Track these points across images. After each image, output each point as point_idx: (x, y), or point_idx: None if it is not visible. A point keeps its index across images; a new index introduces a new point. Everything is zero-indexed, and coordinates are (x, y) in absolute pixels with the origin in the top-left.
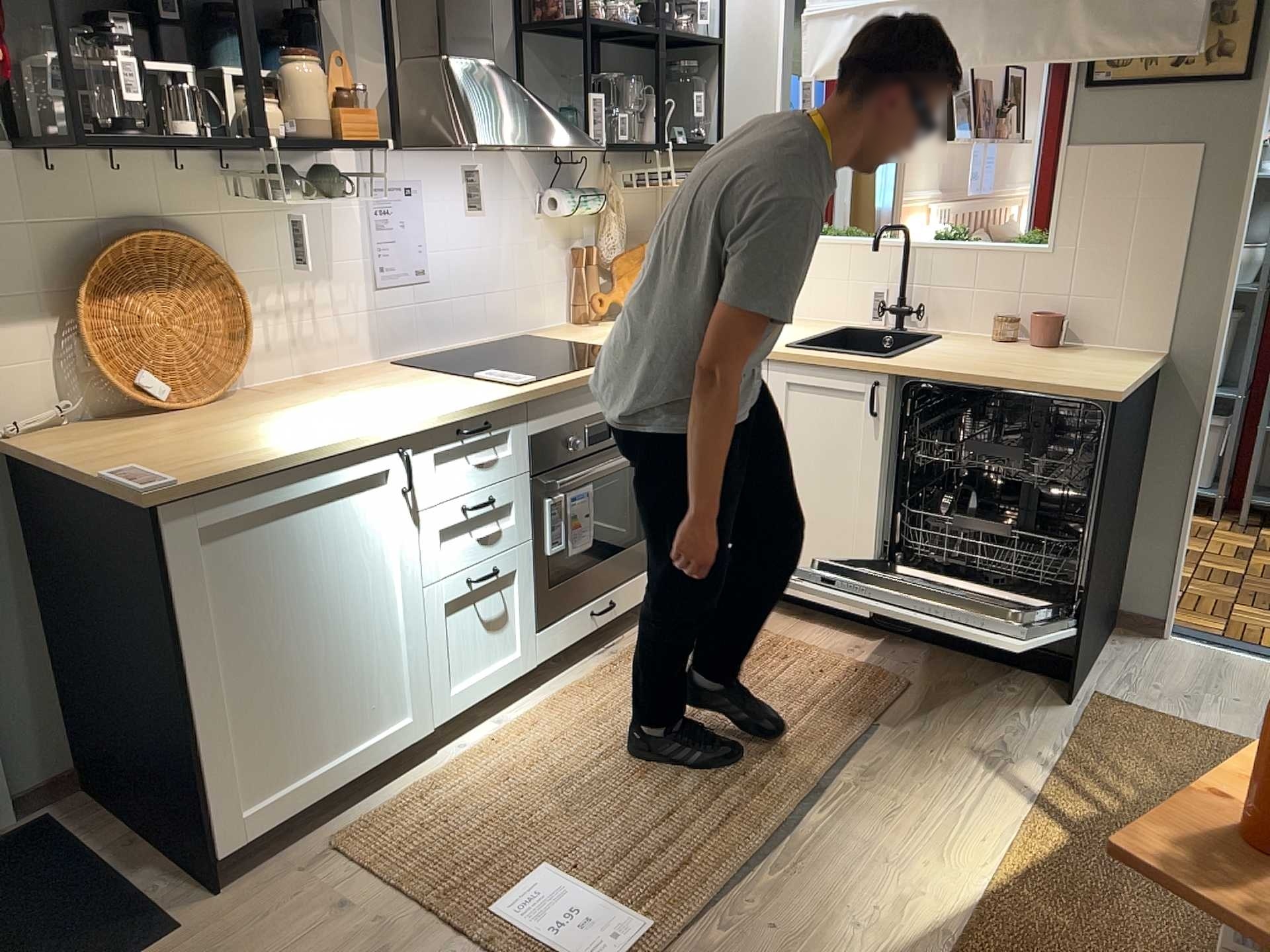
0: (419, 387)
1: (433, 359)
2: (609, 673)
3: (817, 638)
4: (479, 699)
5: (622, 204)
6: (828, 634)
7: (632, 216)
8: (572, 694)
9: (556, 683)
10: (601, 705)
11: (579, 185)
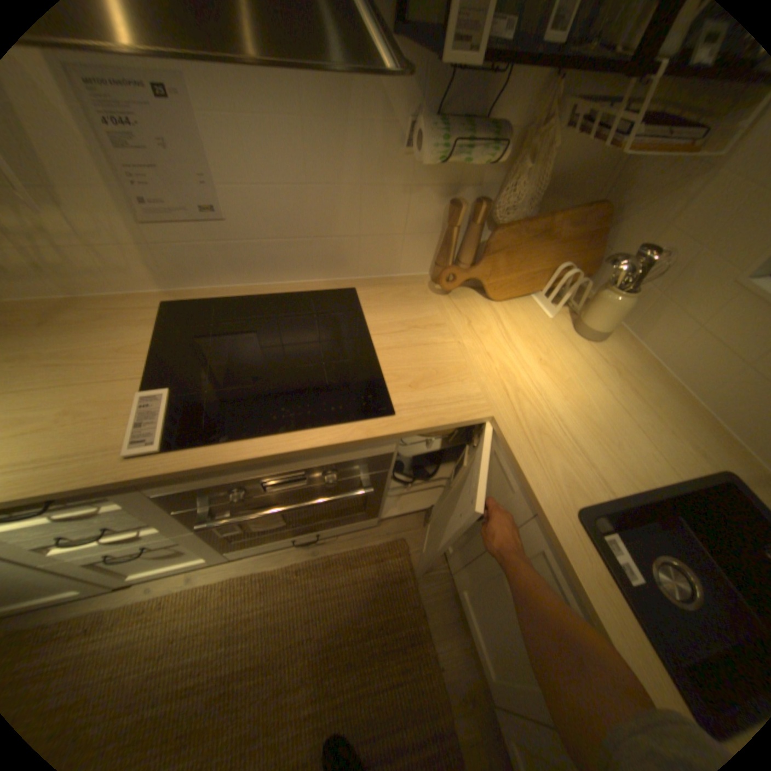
0: (71, 386)
1: (237, 294)
2: (284, 579)
3: (452, 654)
4: (160, 576)
5: (554, 149)
6: (464, 657)
7: (572, 163)
8: (243, 587)
9: (253, 560)
10: (245, 617)
11: (496, 109)
